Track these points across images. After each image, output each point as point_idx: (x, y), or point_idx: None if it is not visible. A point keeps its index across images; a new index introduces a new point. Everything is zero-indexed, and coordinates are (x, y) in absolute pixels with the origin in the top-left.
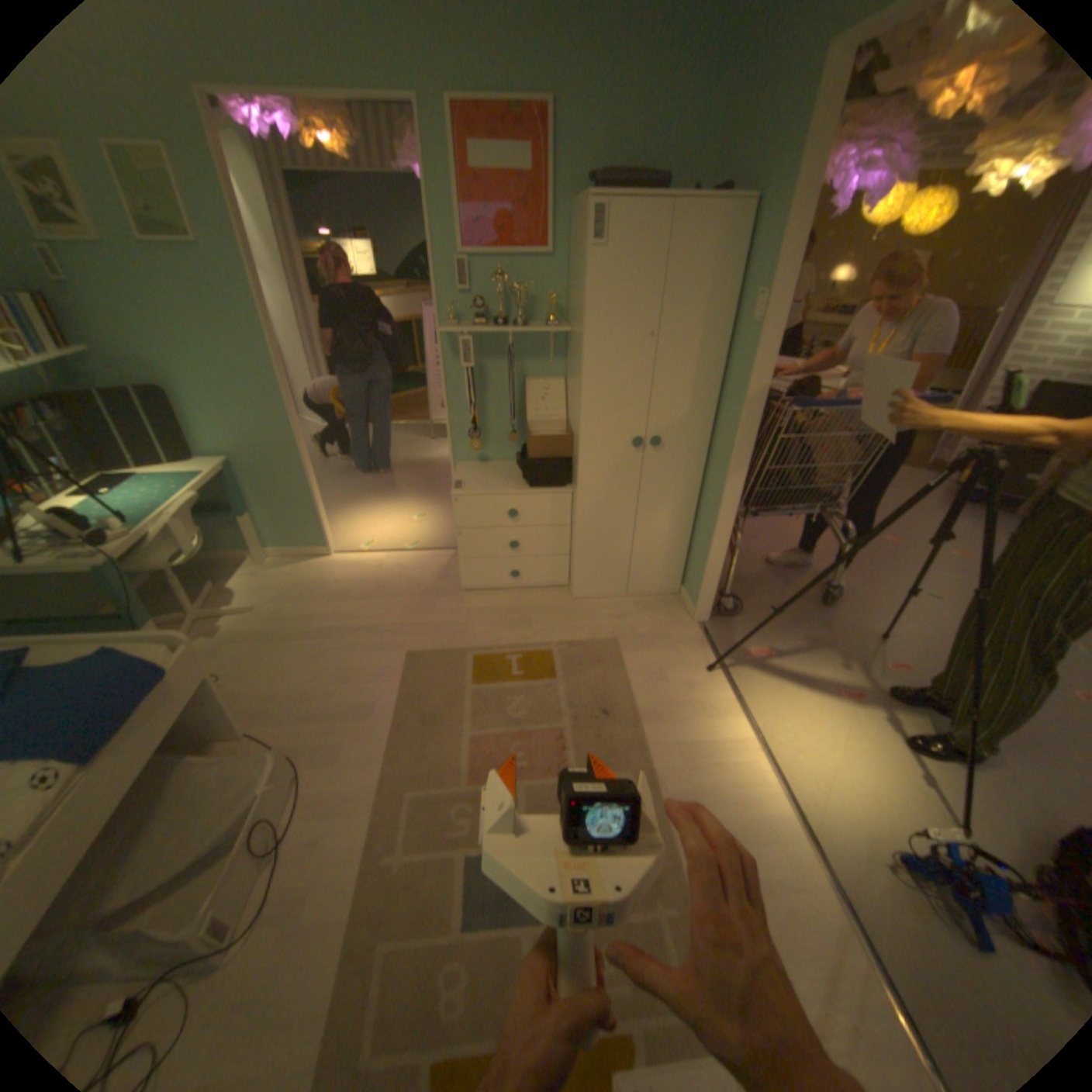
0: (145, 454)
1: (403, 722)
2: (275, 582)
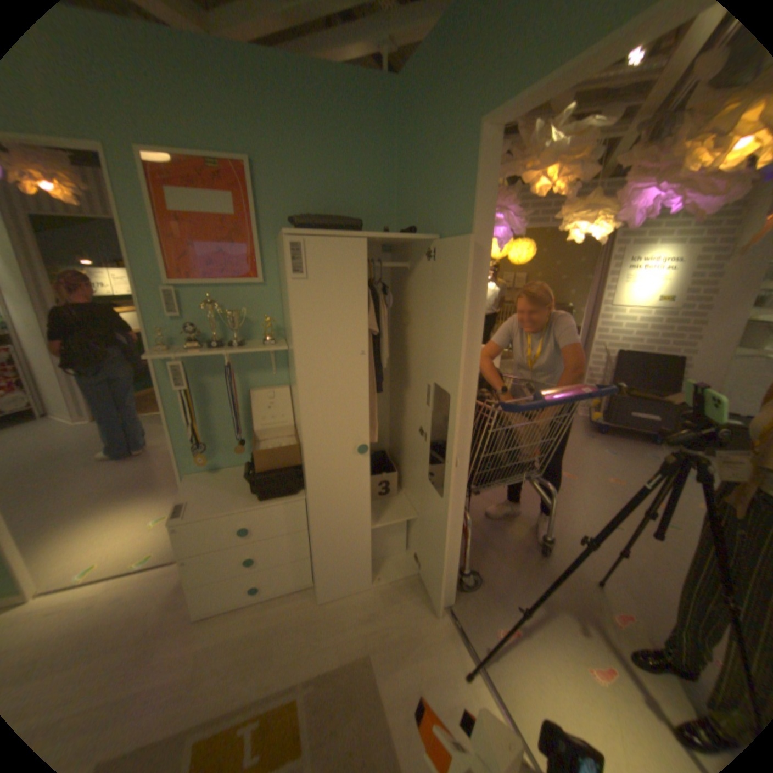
0: None
1: None
2: None
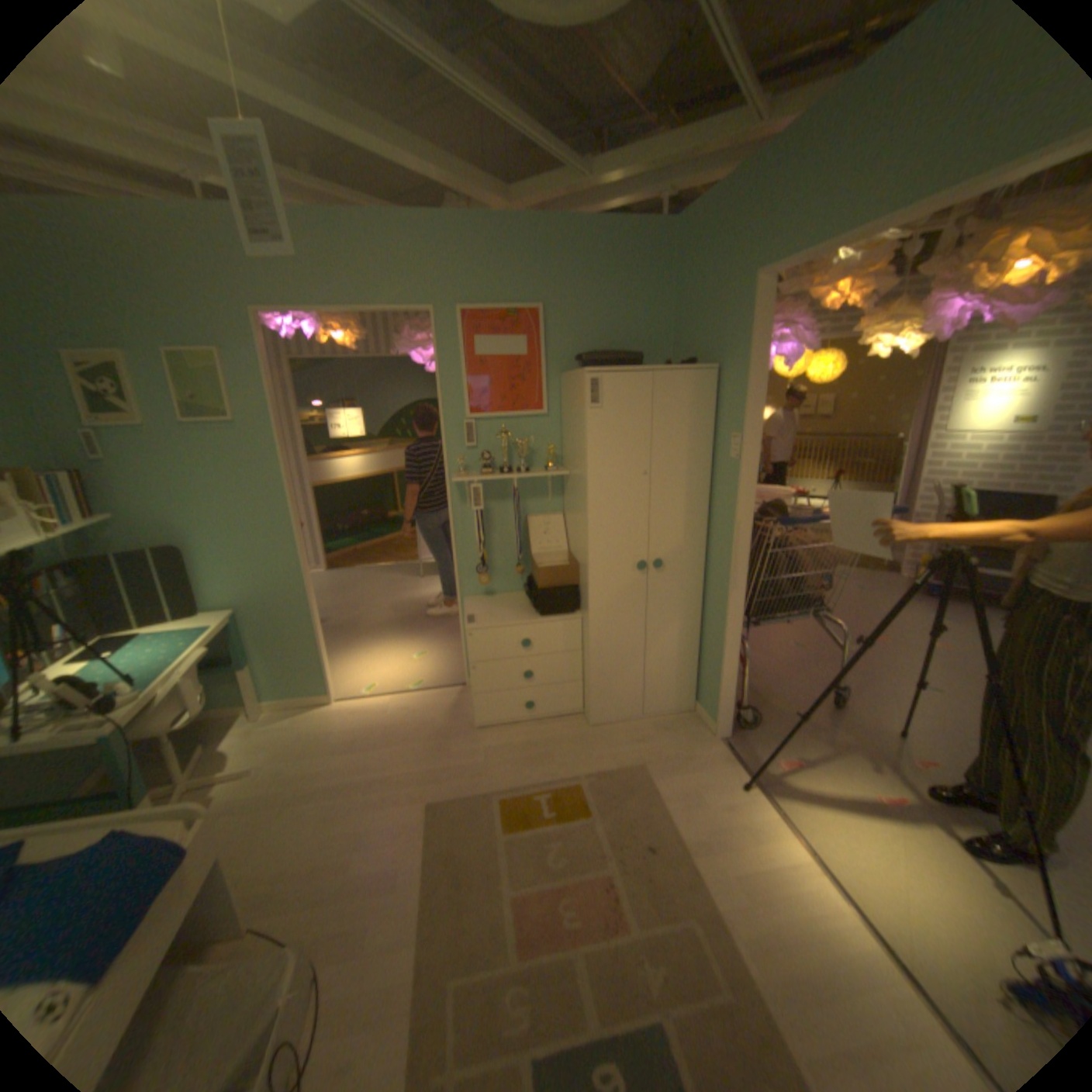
0: (150, 614)
1: (433, 890)
2: (273, 739)
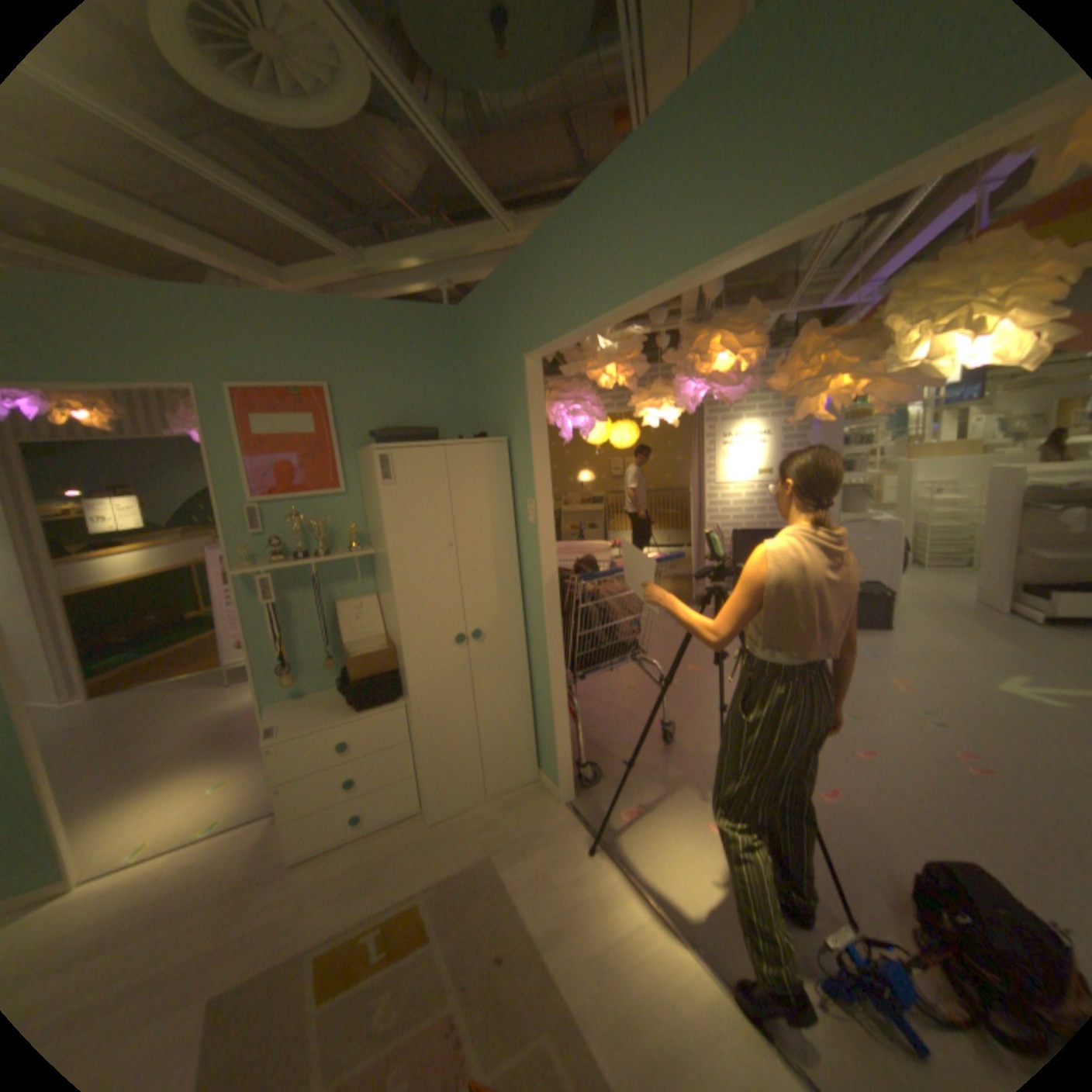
0: None
1: None
2: None
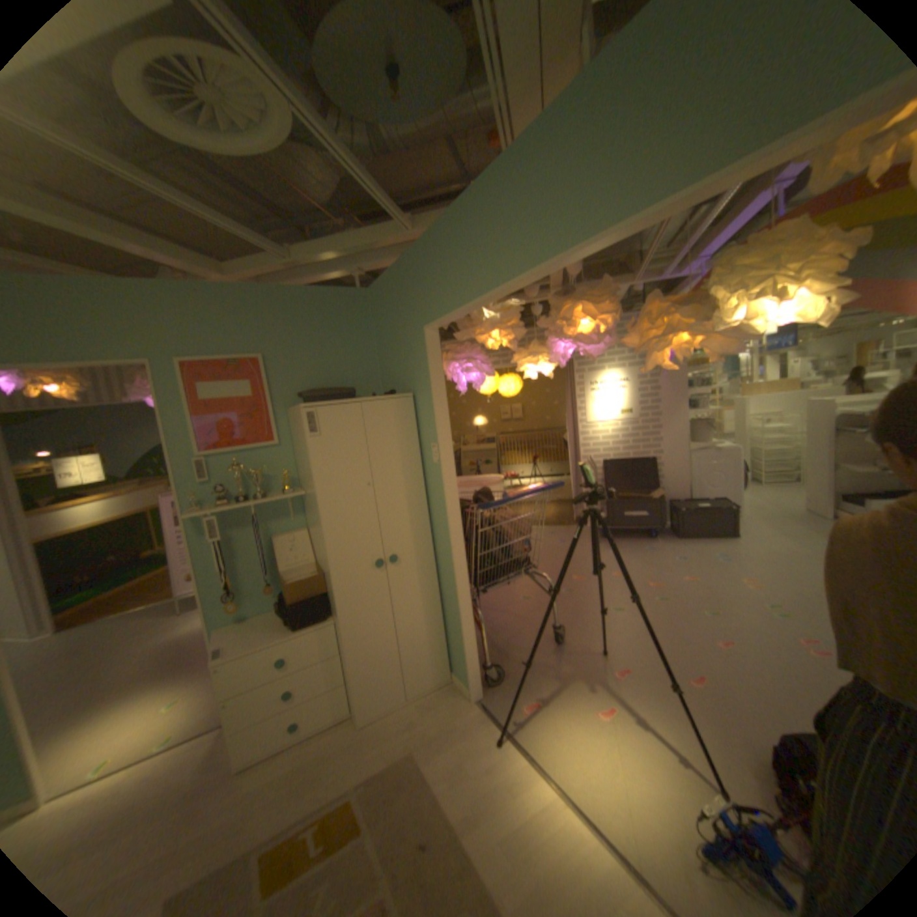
0: None
1: None
2: None
